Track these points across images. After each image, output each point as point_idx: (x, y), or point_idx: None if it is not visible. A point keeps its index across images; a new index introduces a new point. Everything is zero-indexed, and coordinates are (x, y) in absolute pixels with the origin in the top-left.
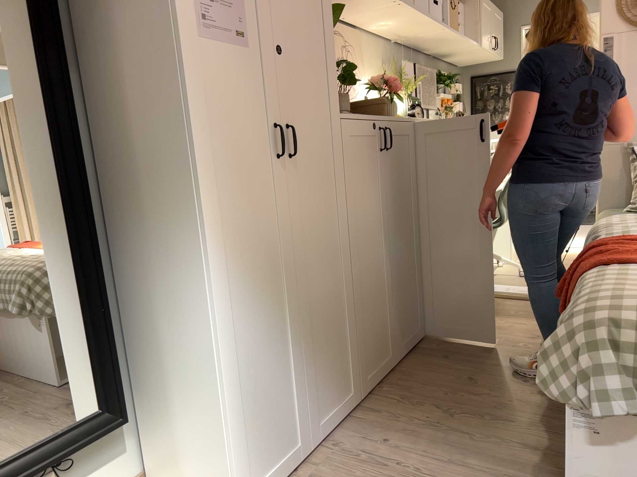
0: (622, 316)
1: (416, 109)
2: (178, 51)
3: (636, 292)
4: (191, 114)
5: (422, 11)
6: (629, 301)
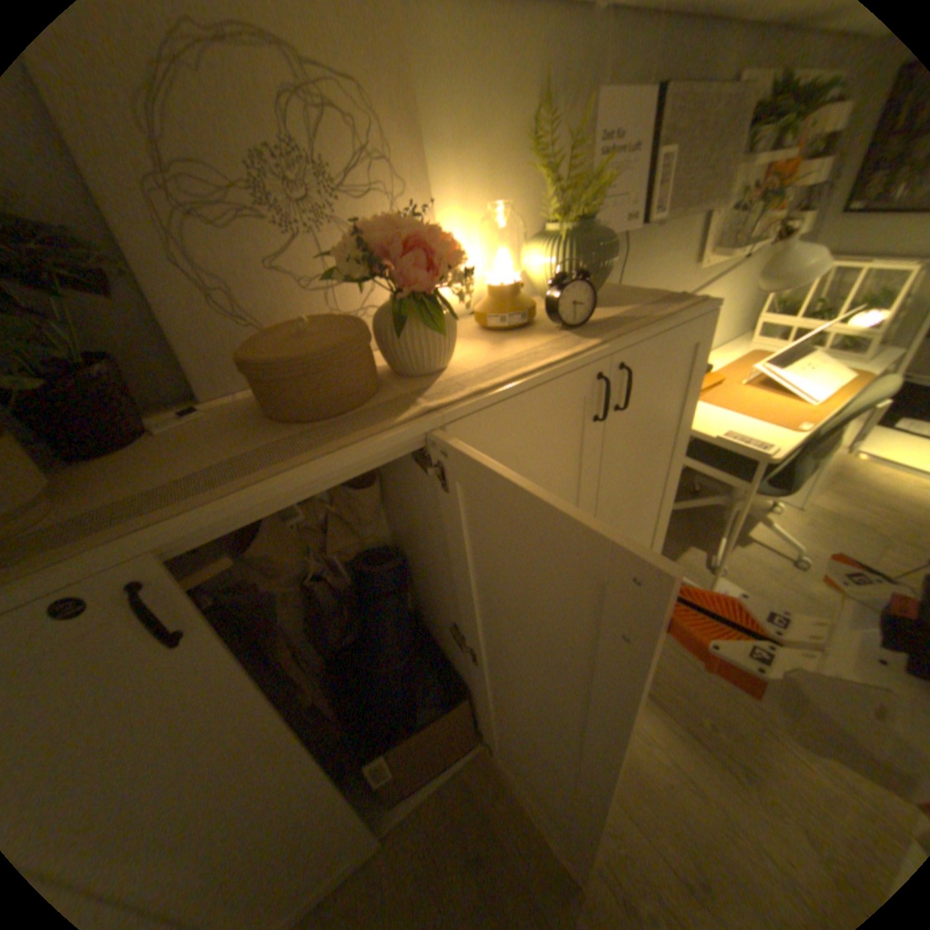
0: None
1: (566, 291)
2: None
3: None
4: None
5: None
6: None
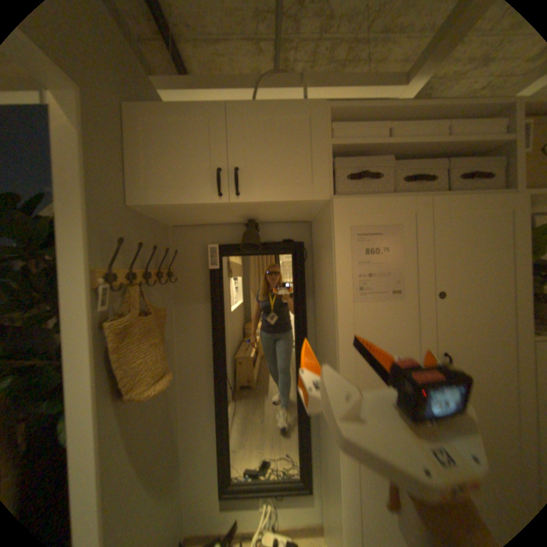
0: None
1: None
2: (338, 317)
3: None
4: (345, 355)
5: None
6: None
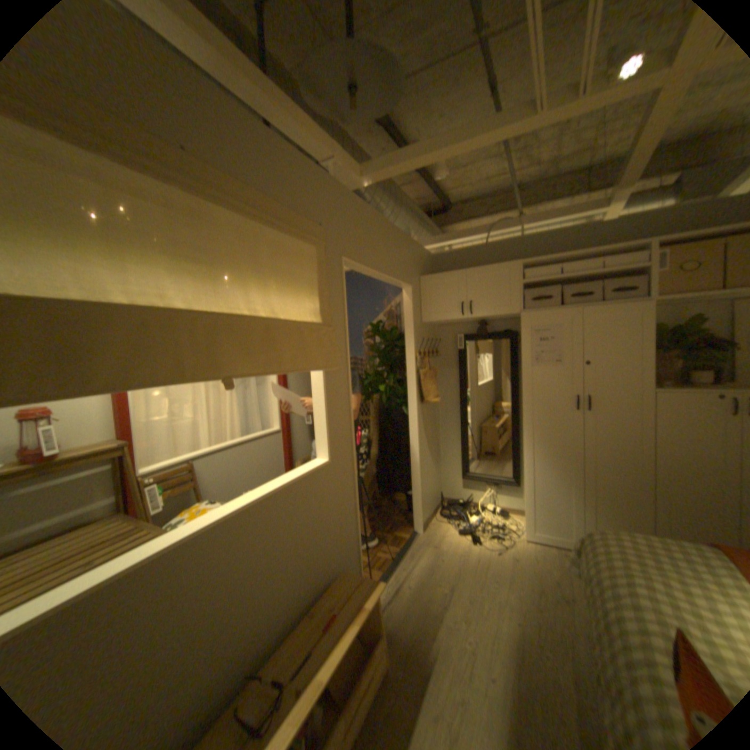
0: (602, 538)
1: None
2: (522, 375)
3: (640, 544)
4: (526, 394)
5: None
6: (621, 539)
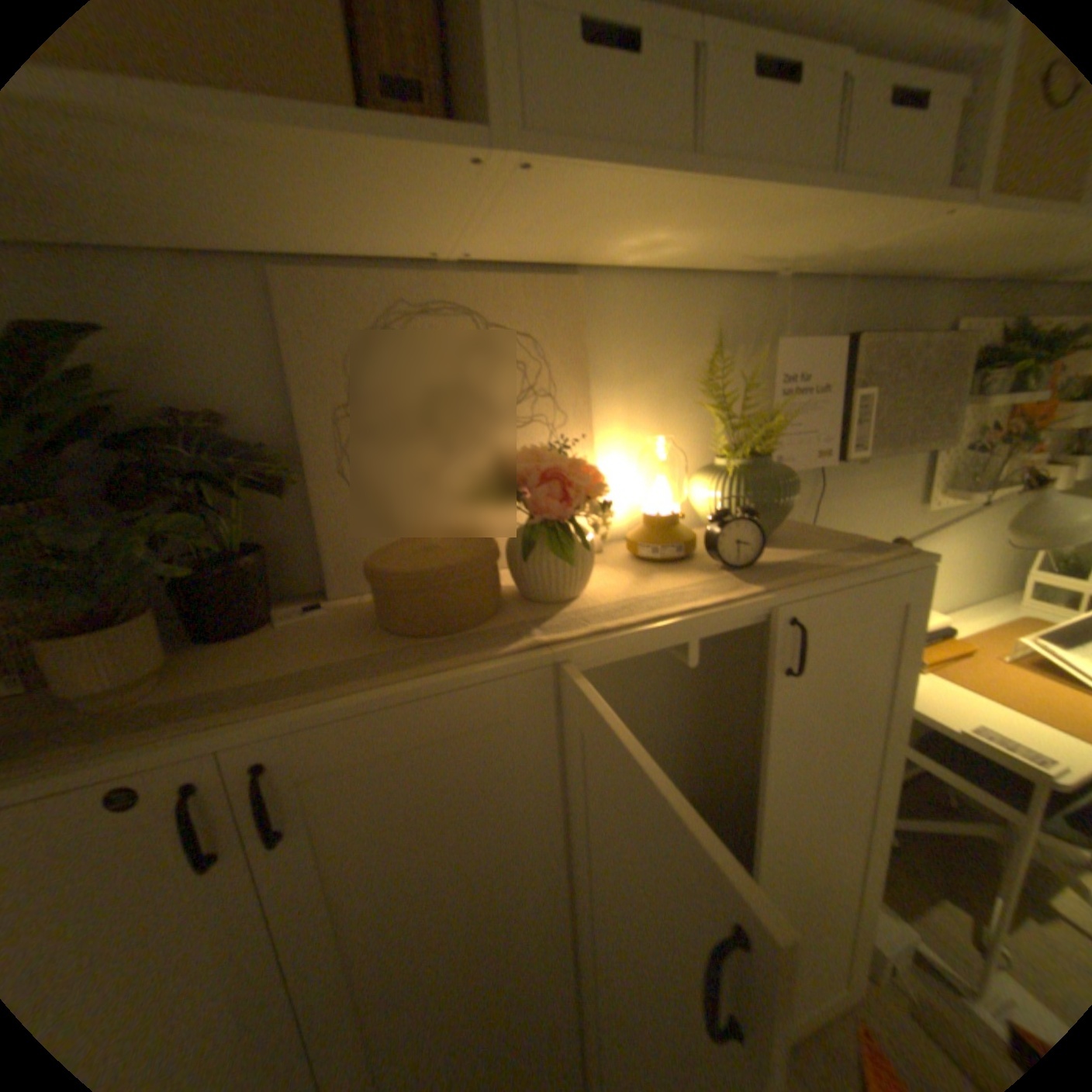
0: None
1: (728, 528)
2: None
3: None
4: None
5: (738, 157)
6: None
